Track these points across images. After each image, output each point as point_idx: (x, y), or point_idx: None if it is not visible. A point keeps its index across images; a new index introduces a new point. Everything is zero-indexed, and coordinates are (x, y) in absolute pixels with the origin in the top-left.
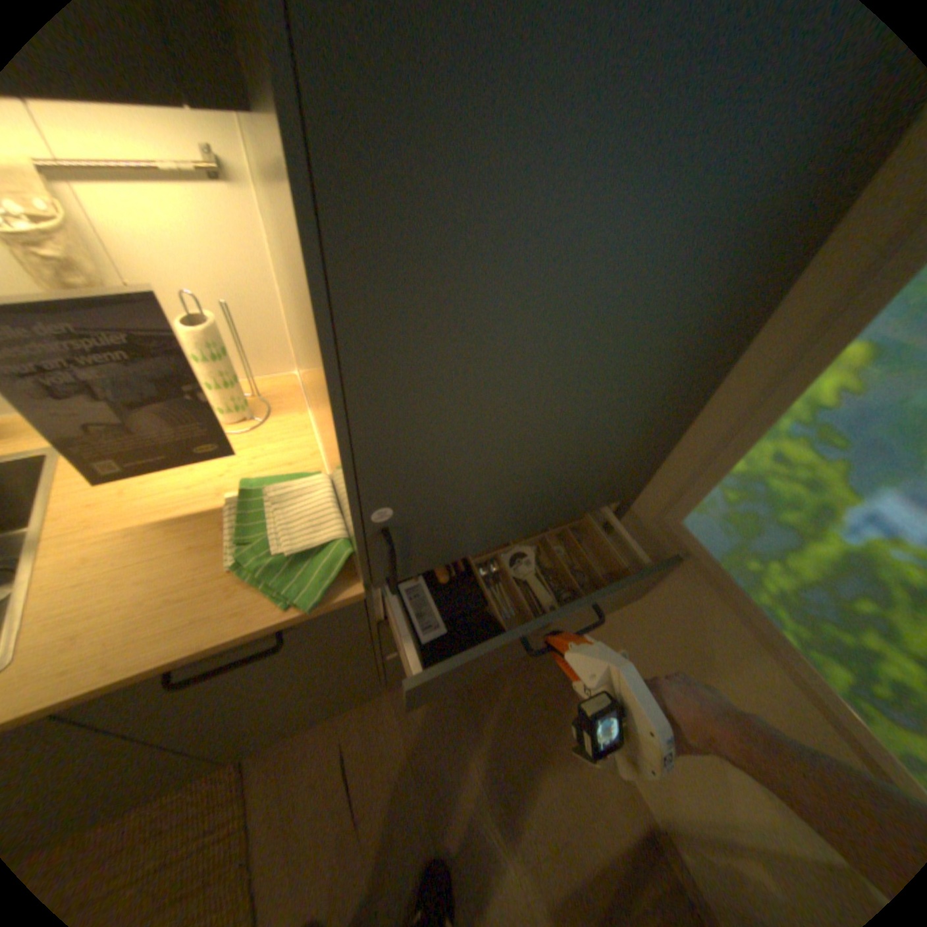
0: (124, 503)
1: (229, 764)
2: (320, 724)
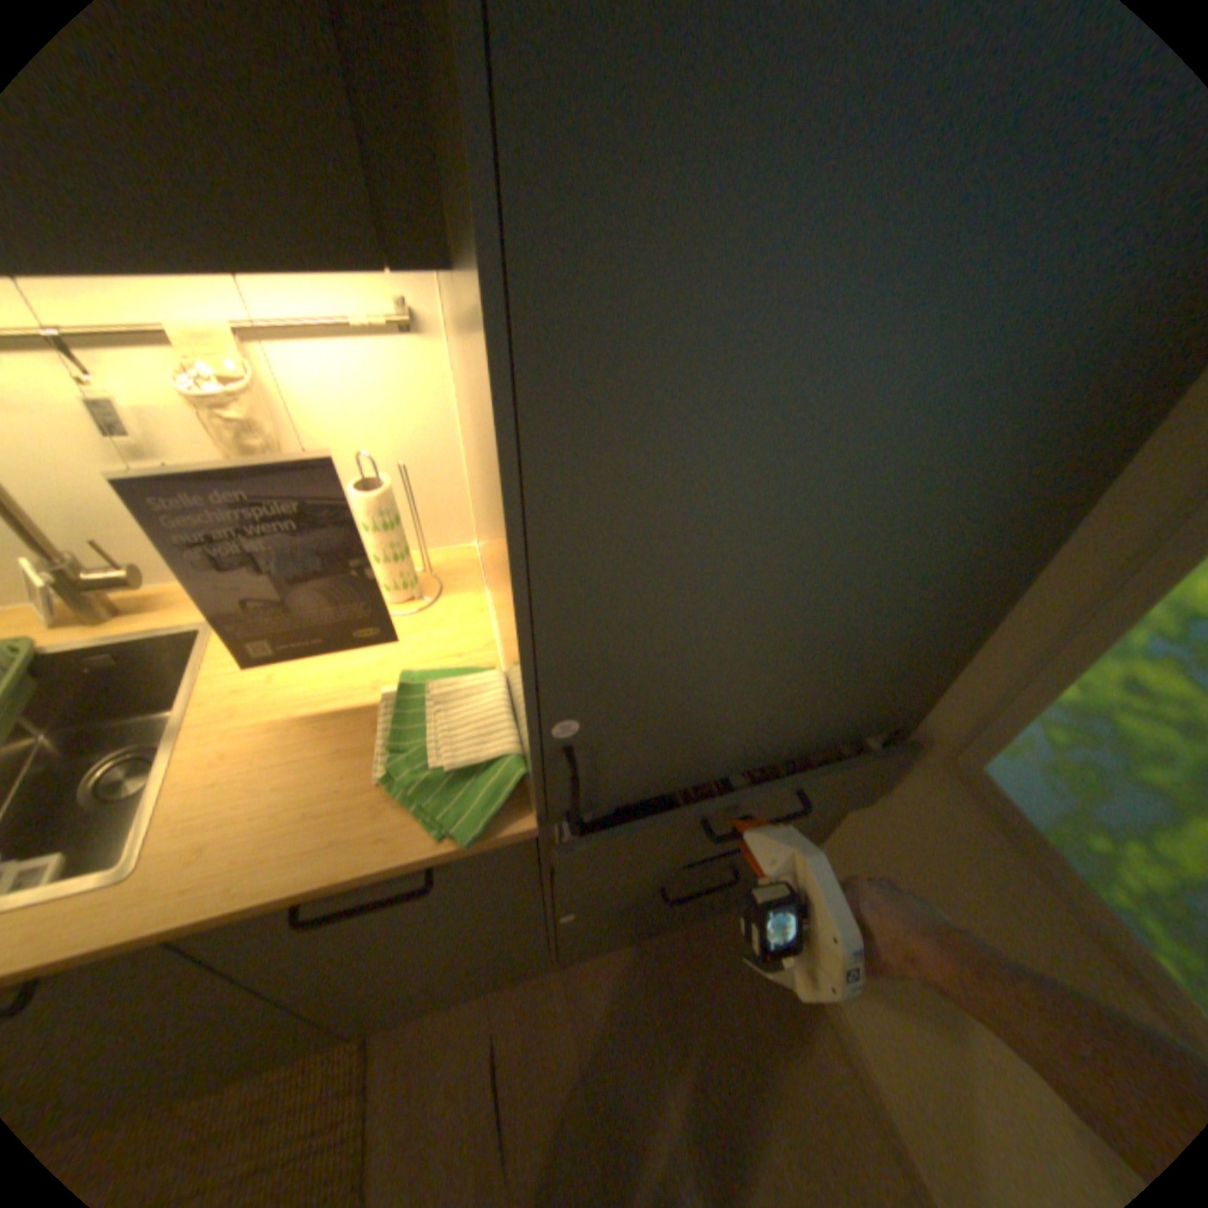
0: (270, 691)
1: (351, 1041)
2: (468, 1003)
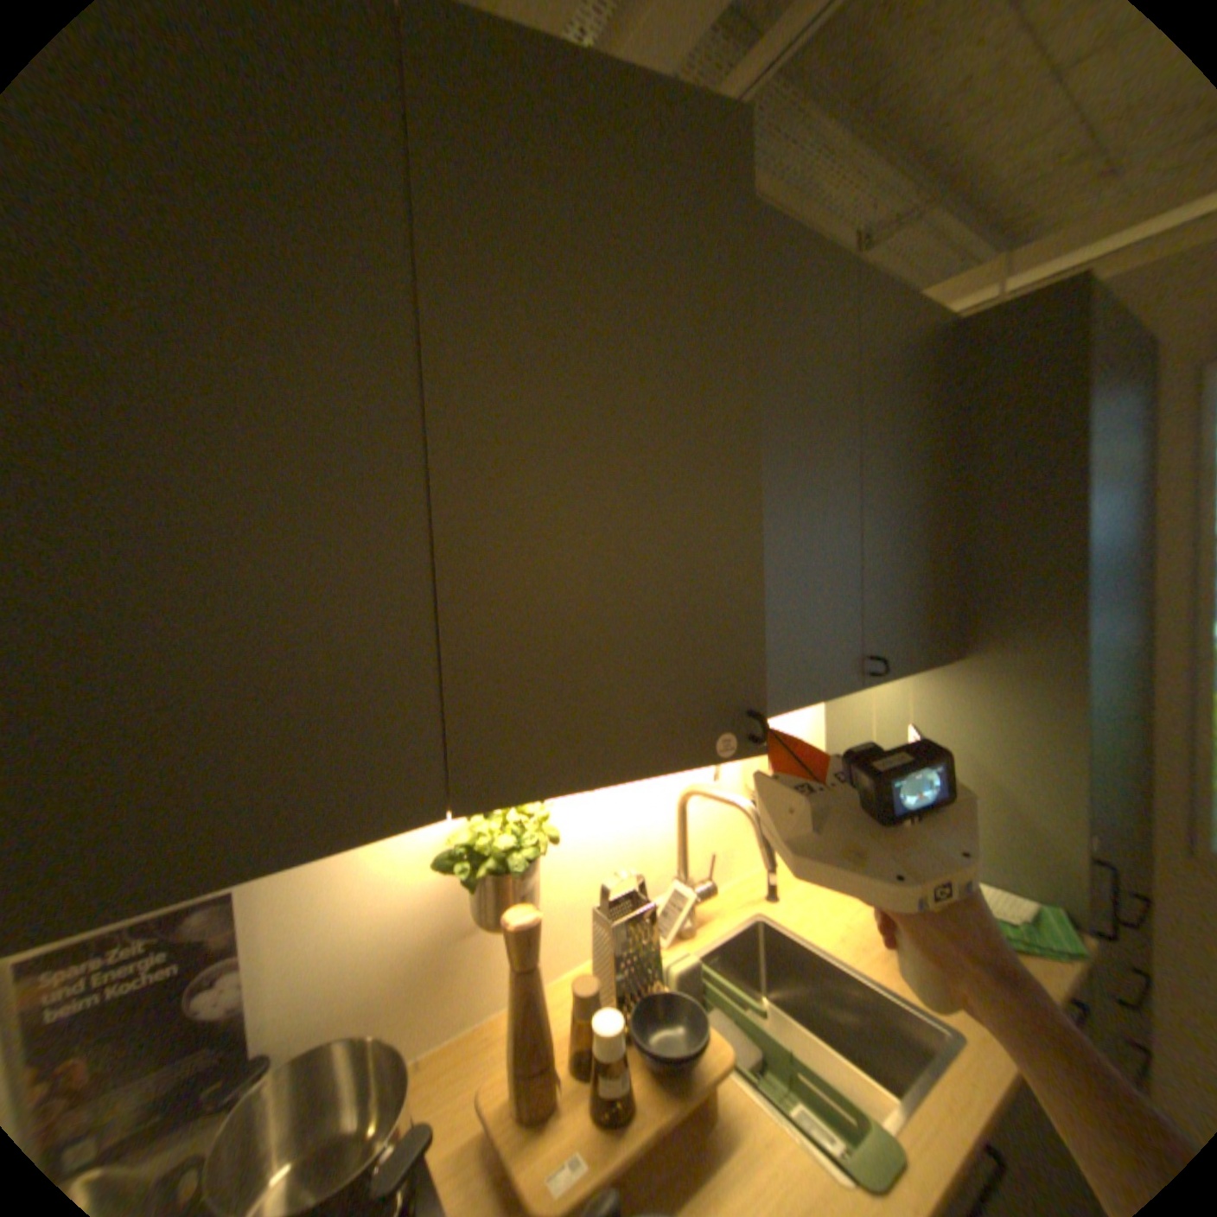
0: (859, 933)
1: None
2: None
